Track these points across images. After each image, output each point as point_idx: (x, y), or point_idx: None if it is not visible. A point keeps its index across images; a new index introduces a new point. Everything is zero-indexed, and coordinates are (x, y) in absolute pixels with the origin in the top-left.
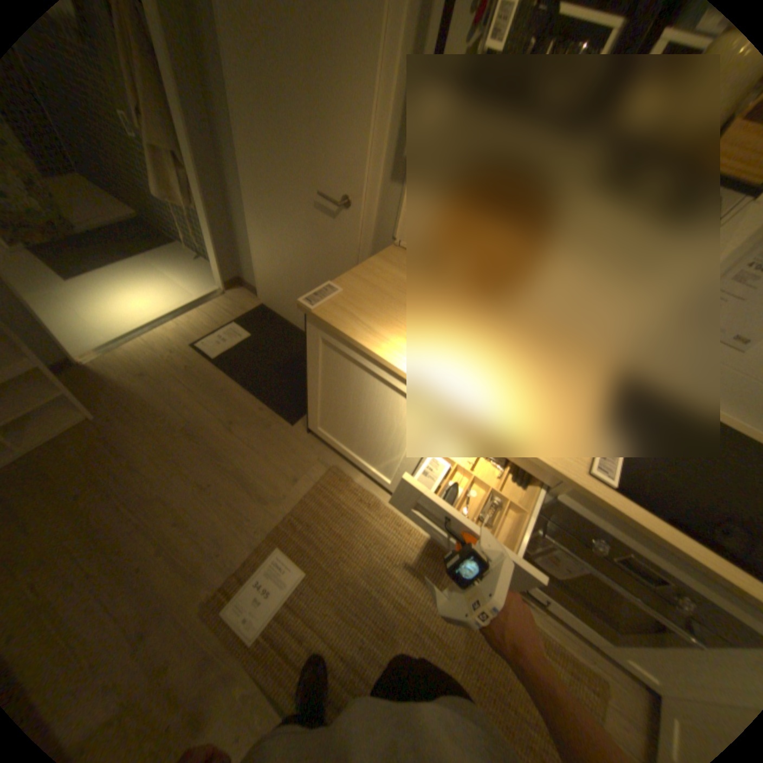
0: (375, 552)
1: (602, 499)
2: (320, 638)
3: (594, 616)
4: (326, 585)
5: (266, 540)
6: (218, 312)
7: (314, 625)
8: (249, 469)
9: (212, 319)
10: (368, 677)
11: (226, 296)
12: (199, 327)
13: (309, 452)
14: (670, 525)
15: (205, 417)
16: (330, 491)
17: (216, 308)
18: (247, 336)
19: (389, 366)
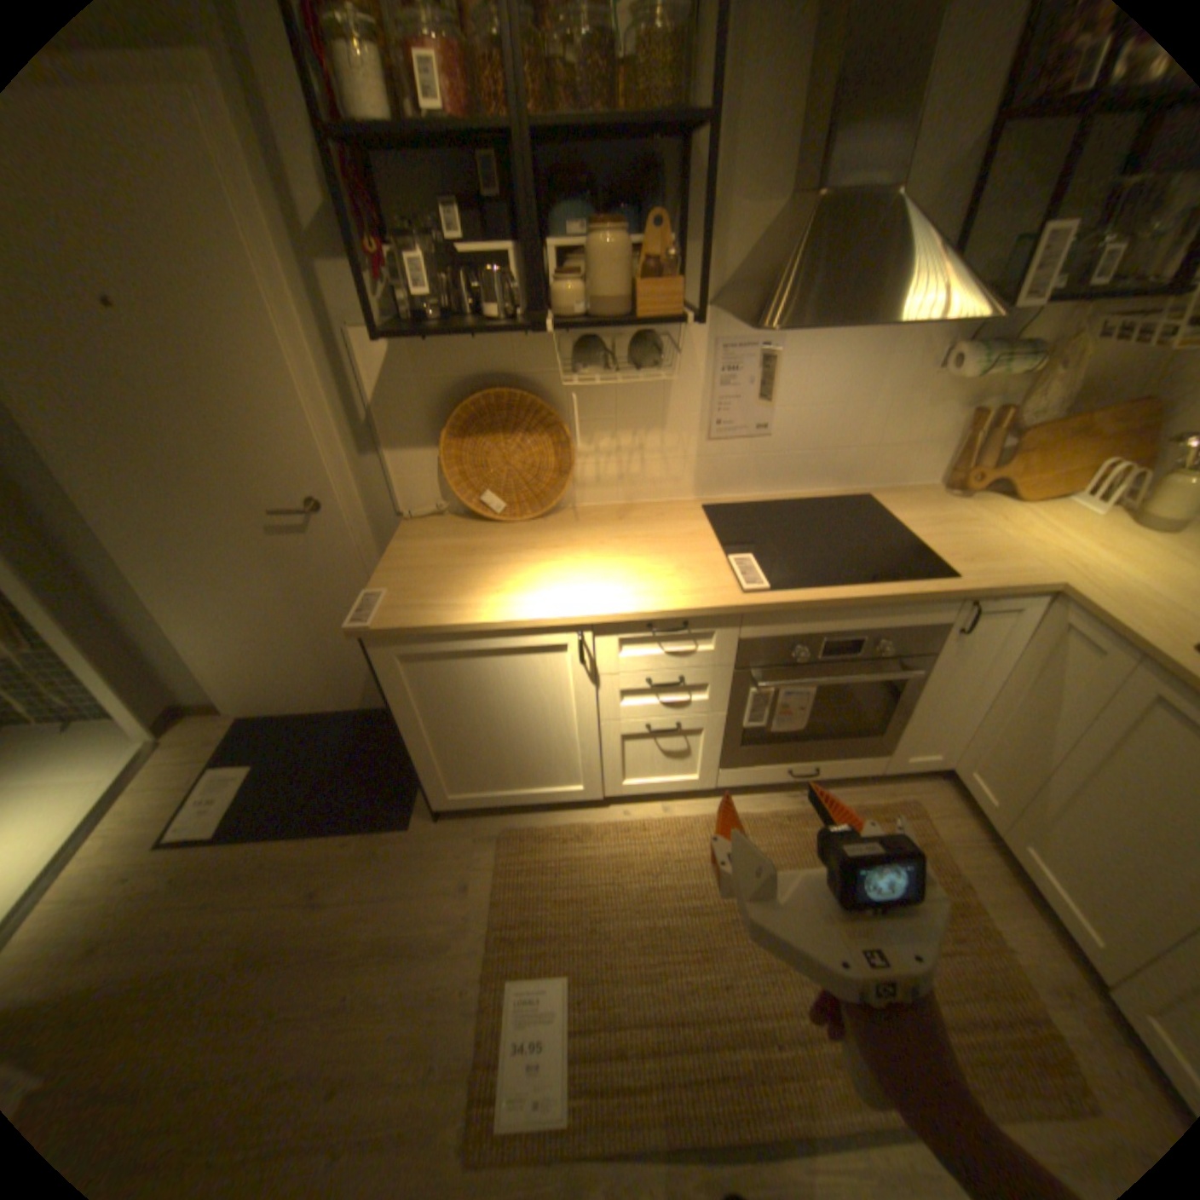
0: (624, 879)
1: (765, 603)
2: (641, 1027)
3: (853, 741)
4: (599, 964)
5: (483, 986)
6: (168, 774)
7: (622, 1020)
8: (388, 927)
9: (166, 788)
10: (723, 1012)
11: (165, 745)
12: (150, 814)
13: (454, 841)
14: (822, 587)
15: (262, 918)
16: (519, 861)
17: (160, 771)
18: (246, 771)
19: (500, 626)
